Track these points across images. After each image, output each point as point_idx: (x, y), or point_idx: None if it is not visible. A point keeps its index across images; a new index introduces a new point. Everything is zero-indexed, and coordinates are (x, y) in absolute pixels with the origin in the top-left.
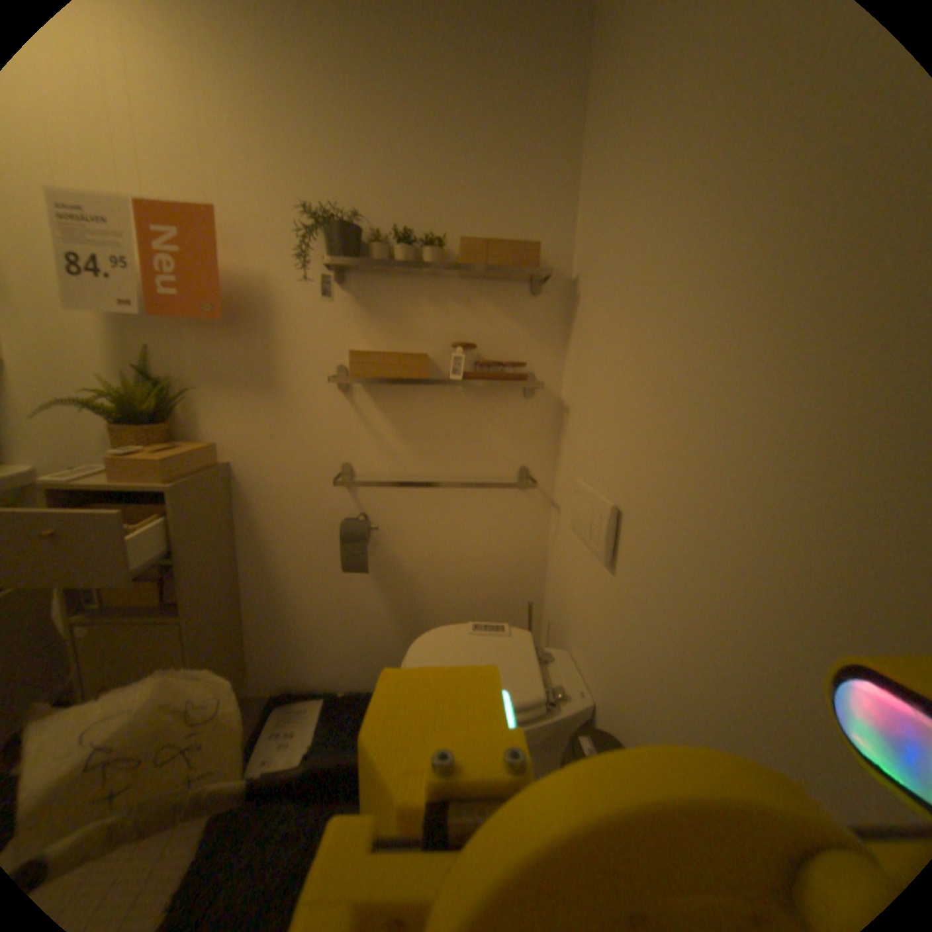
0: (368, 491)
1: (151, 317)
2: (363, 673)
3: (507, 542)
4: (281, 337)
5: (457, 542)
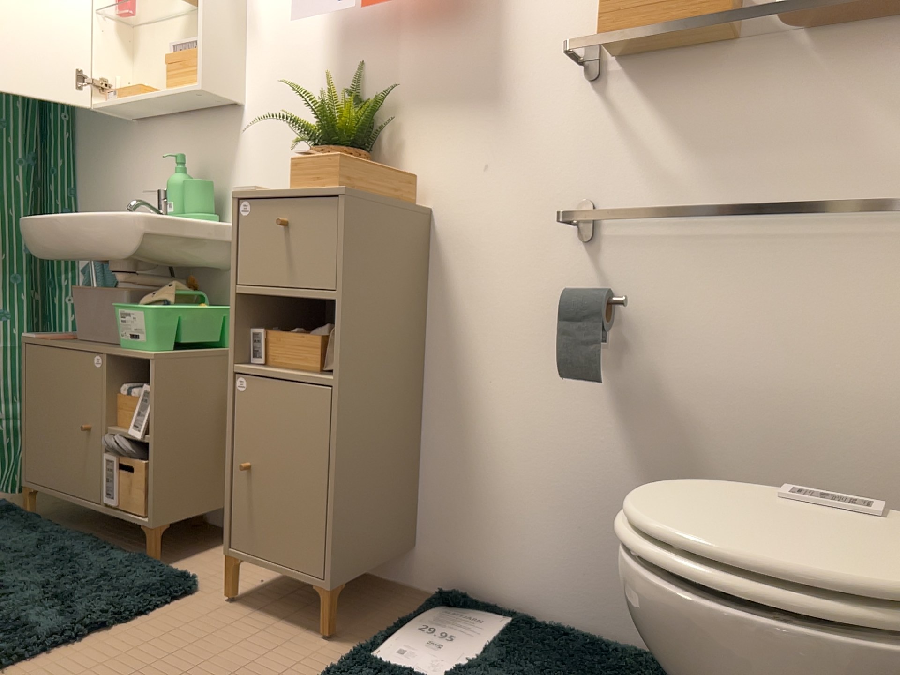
0: (613, 251)
1: (373, 31)
2: (581, 592)
3: (895, 364)
4: (510, 23)
5: (776, 355)
